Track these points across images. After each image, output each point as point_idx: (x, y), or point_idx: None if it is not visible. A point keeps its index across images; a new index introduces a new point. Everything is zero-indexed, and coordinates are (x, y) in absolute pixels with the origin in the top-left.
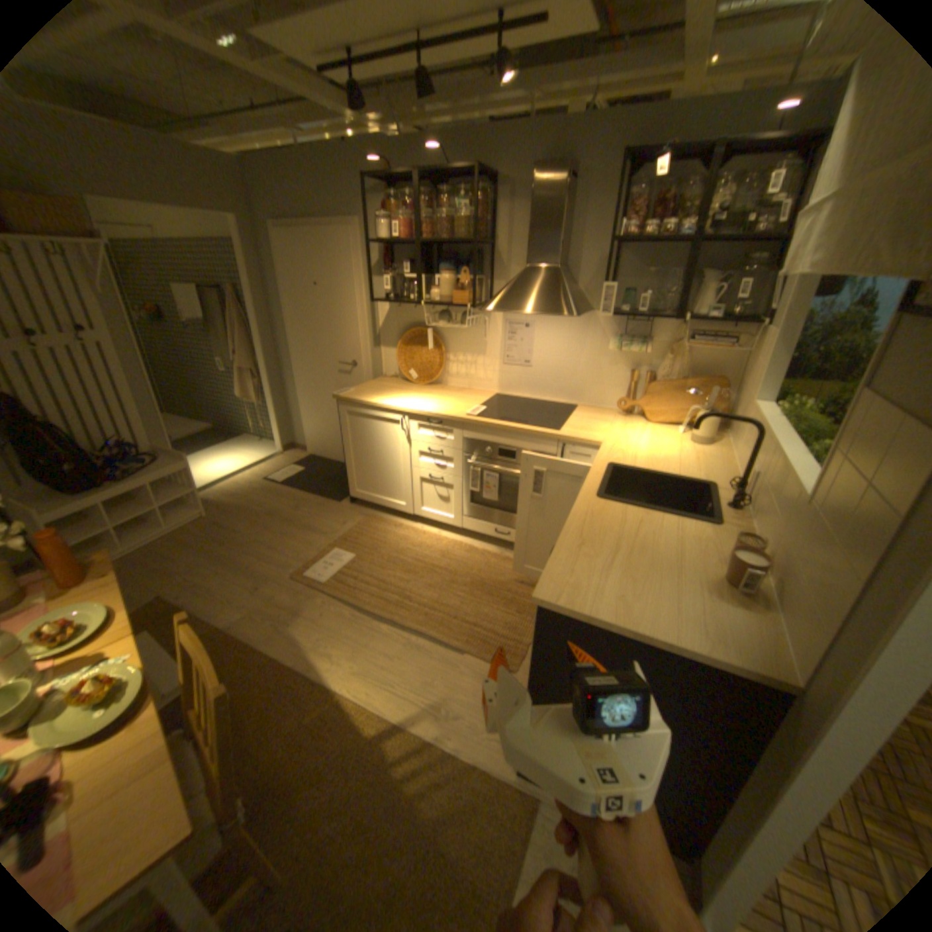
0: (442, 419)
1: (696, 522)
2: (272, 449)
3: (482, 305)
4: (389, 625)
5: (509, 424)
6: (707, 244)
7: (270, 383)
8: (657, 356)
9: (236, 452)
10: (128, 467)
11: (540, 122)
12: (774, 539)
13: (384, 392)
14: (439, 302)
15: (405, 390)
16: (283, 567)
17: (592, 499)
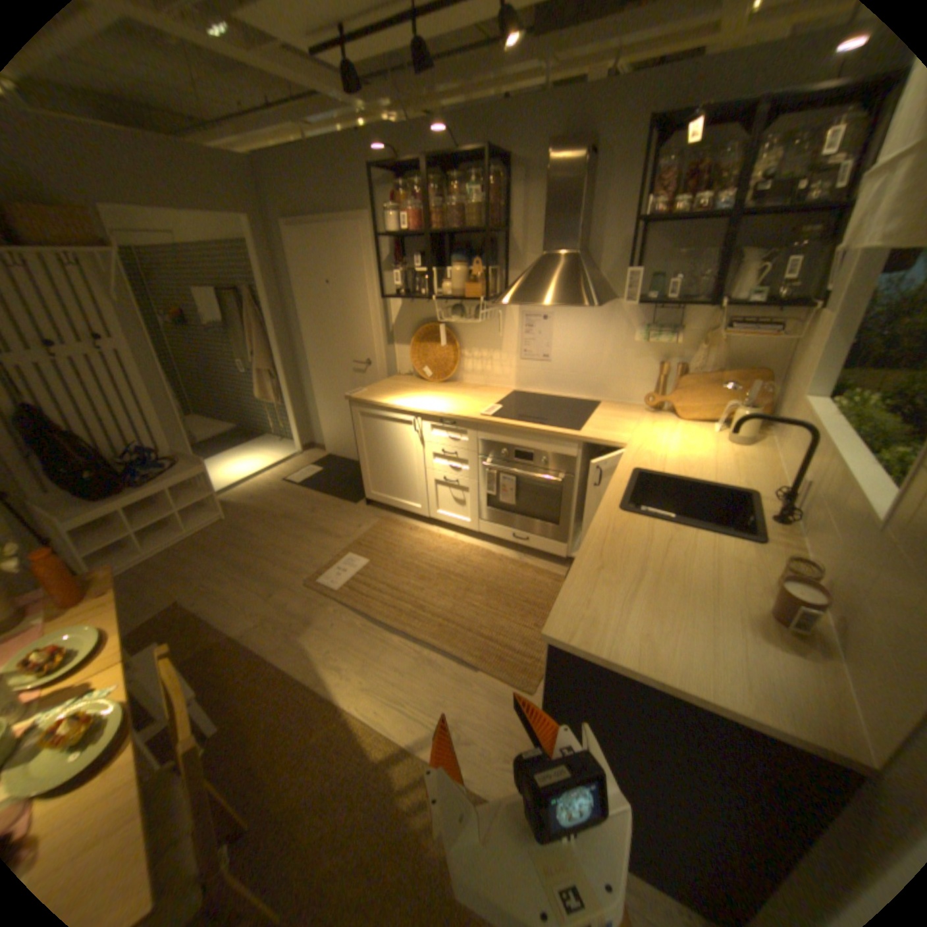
0: (455, 420)
1: (736, 541)
2: (292, 449)
3: (497, 297)
4: (401, 637)
5: (526, 424)
6: (748, 219)
7: (288, 383)
8: (690, 347)
9: (258, 453)
10: (149, 473)
11: (556, 94)
12: (833, 566)
13: (397, 391)
14: (452, 296)
15: (419, 389)
16: (297, 572)
17: (615, 513)
